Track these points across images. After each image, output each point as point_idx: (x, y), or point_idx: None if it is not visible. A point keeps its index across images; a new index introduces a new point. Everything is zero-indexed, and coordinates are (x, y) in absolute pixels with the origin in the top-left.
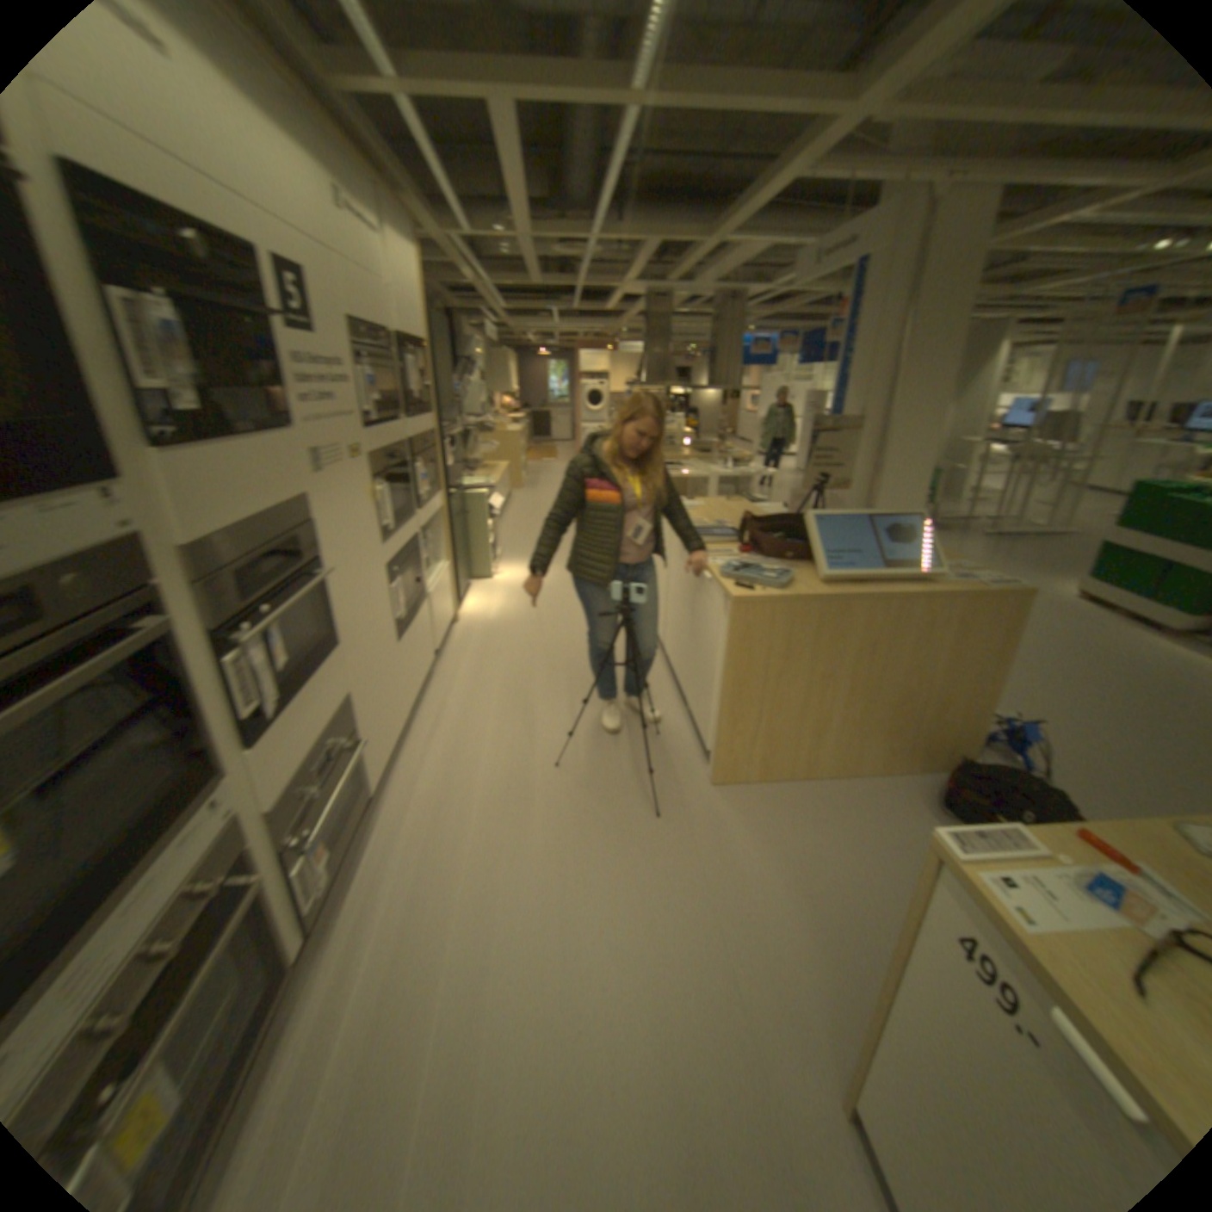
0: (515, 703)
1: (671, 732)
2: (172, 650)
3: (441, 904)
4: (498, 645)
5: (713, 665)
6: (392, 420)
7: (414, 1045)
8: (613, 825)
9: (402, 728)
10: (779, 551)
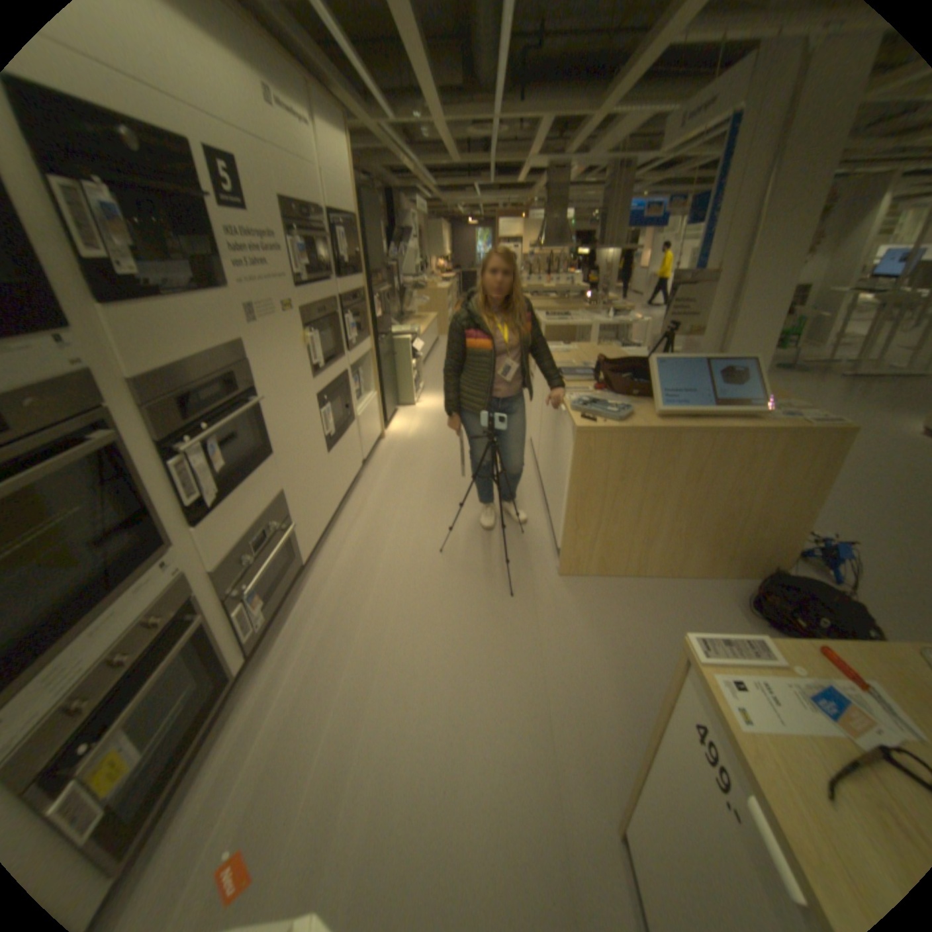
0: (417, 502)
1: (533, 531)
2: (119, 458)
3: (342, 646)
4: (411, 458)
5: (563, 481)
6: (320, 281)
7: (311, 741)
8: (476, 599)
9: (330, 517)
10: (630, 388)
